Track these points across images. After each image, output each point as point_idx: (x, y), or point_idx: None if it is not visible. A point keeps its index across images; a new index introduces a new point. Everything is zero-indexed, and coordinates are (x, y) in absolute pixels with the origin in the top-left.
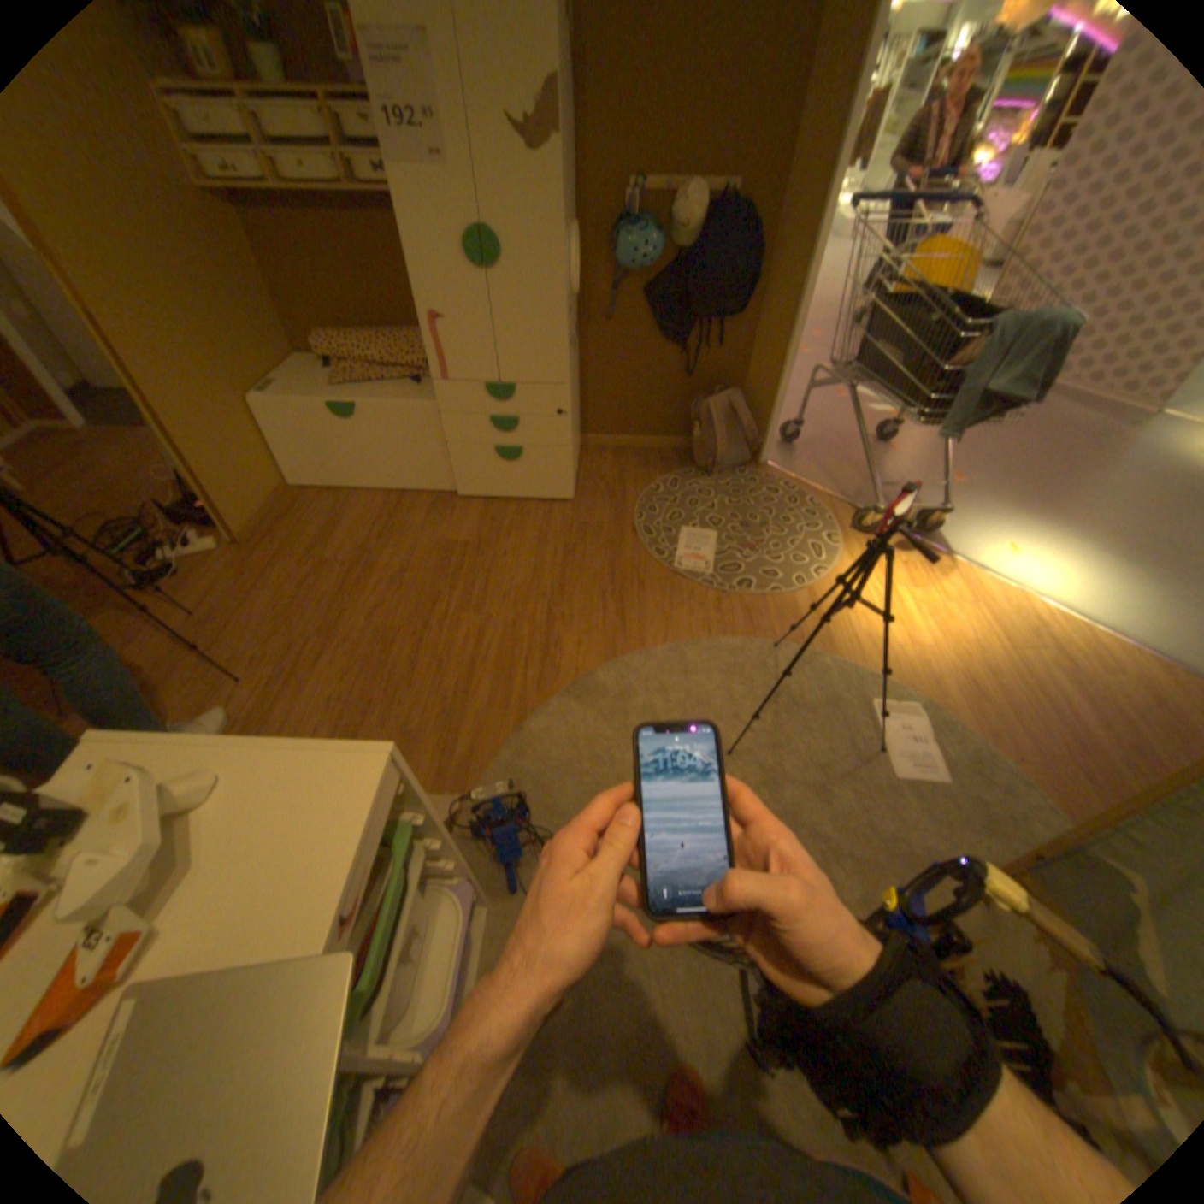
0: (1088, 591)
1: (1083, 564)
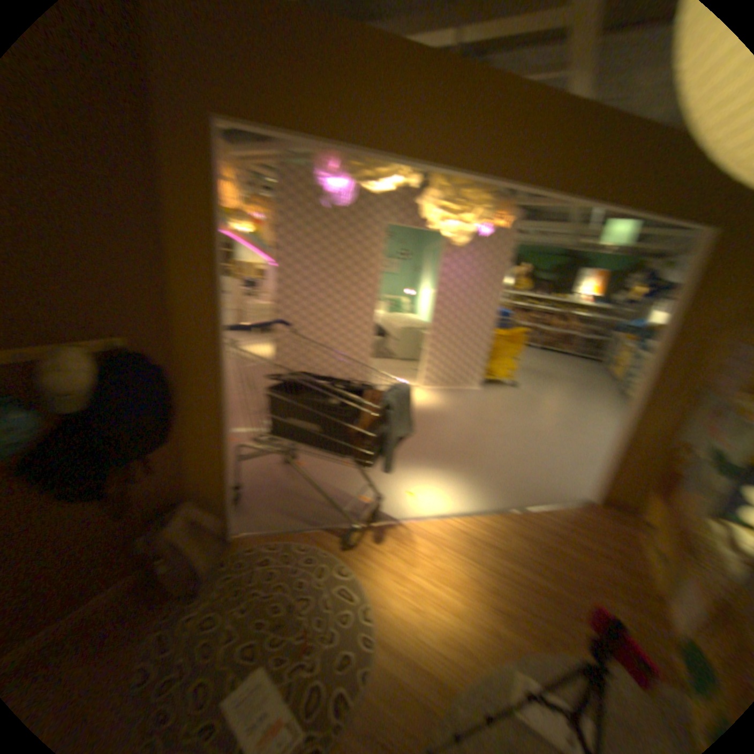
0: (448, 495)
1: (431, 480)
